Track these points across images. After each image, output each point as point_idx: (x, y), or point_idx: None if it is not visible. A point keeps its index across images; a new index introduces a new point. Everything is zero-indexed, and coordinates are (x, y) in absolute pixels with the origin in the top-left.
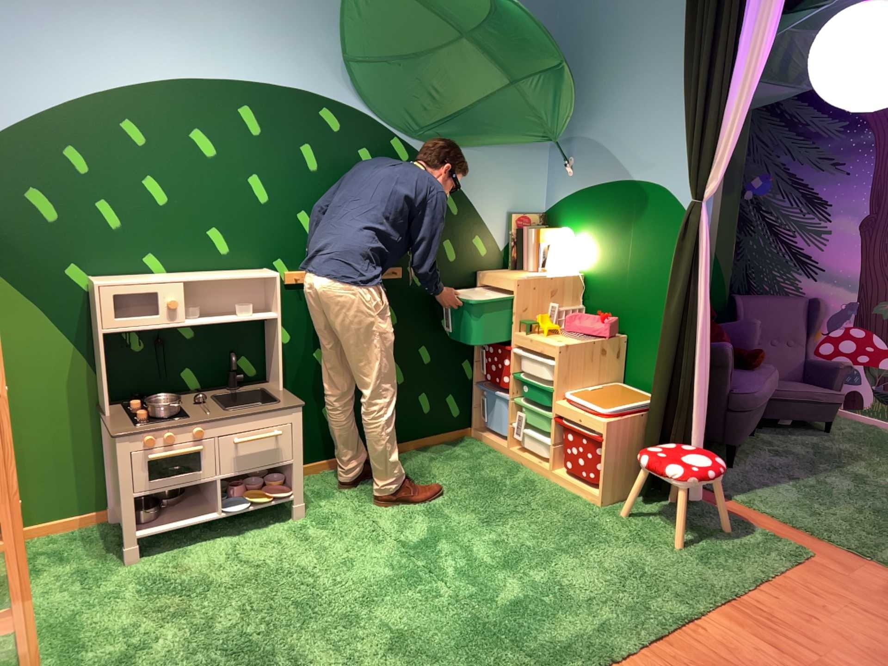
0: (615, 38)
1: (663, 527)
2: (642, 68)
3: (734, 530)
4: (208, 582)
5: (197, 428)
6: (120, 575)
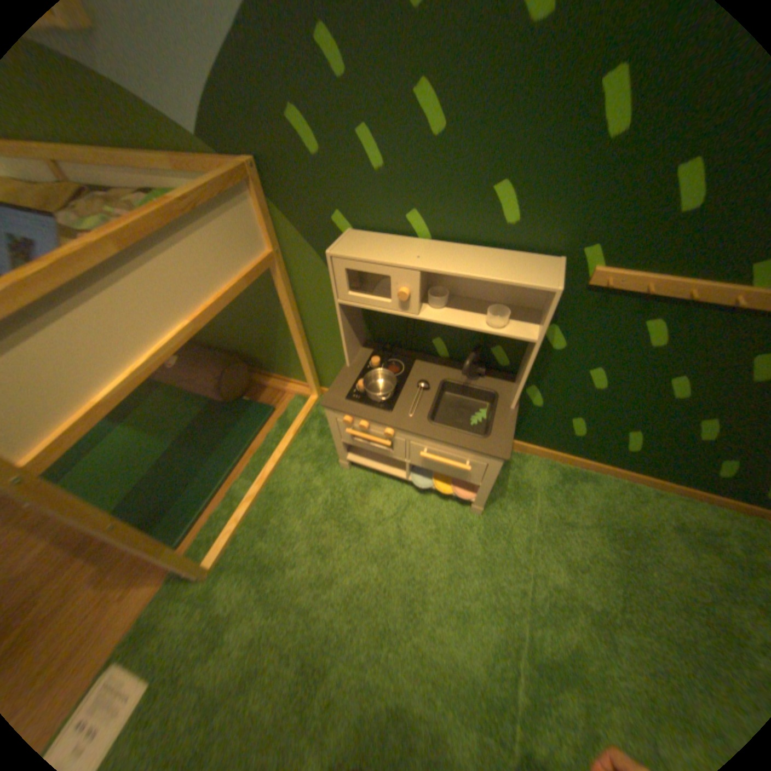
0: None
1: None
2: None
3: None
4: (364, 532)
5: (389, 429)
6: (332, 474)
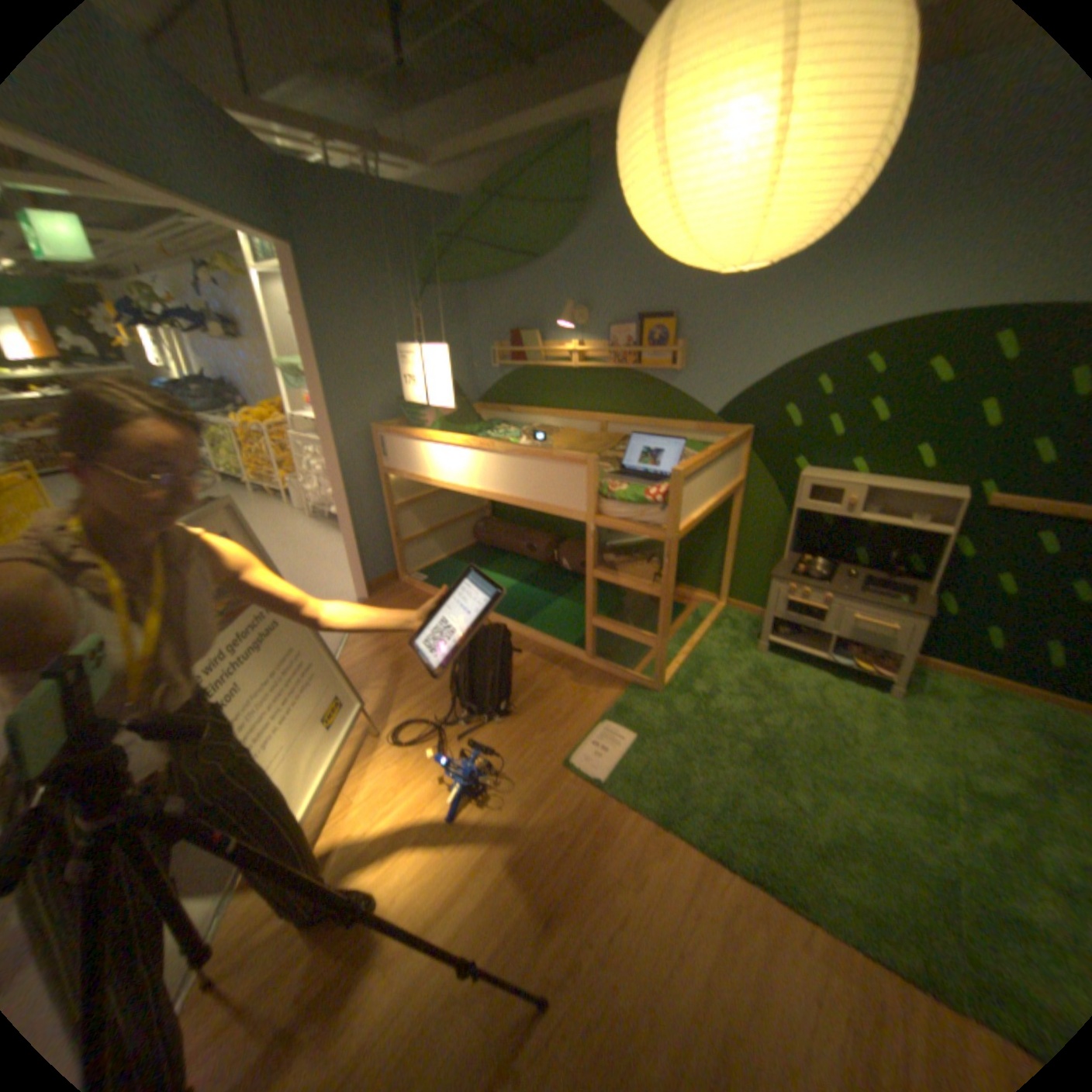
0: None
1: None
2: None
3: None
4: (788, 693)
5: (827, 595)
6: (749, 655)
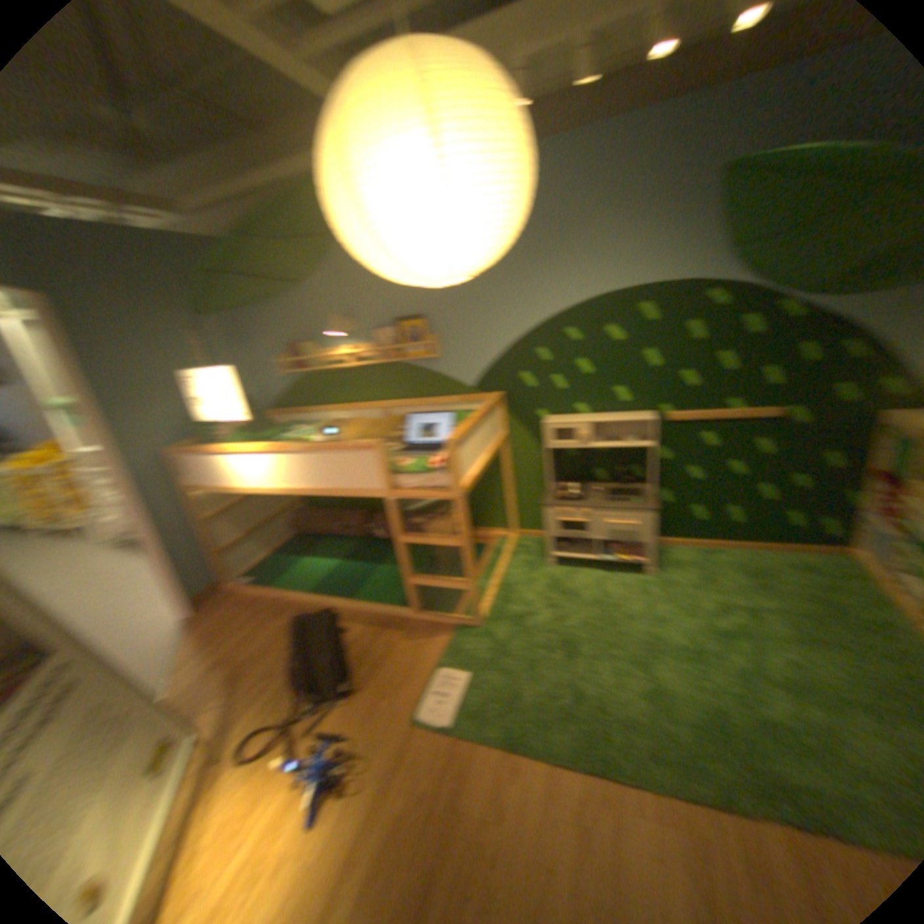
0: None
1: None
2: None
3: None
4: (576, 595)
5: (583, 510)
6: (541, 572)
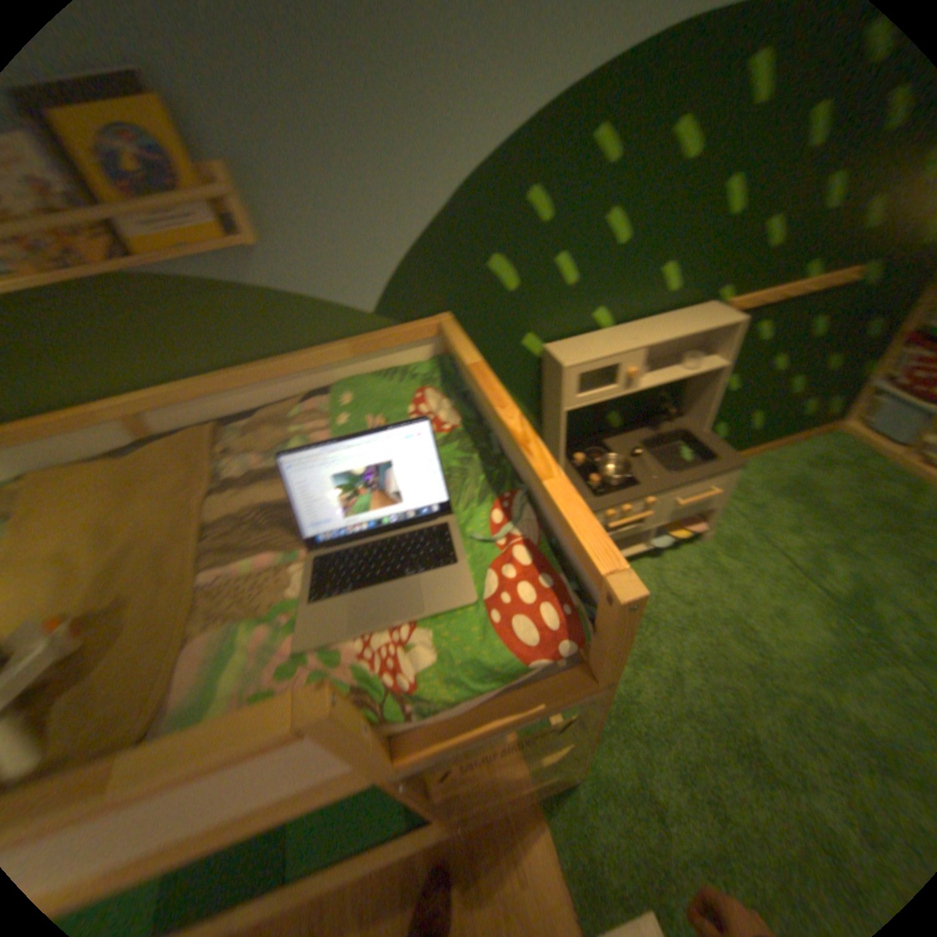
0: None
1: None
2: None
3: None
4: (653, 618)
5: (650, 498)
6: None
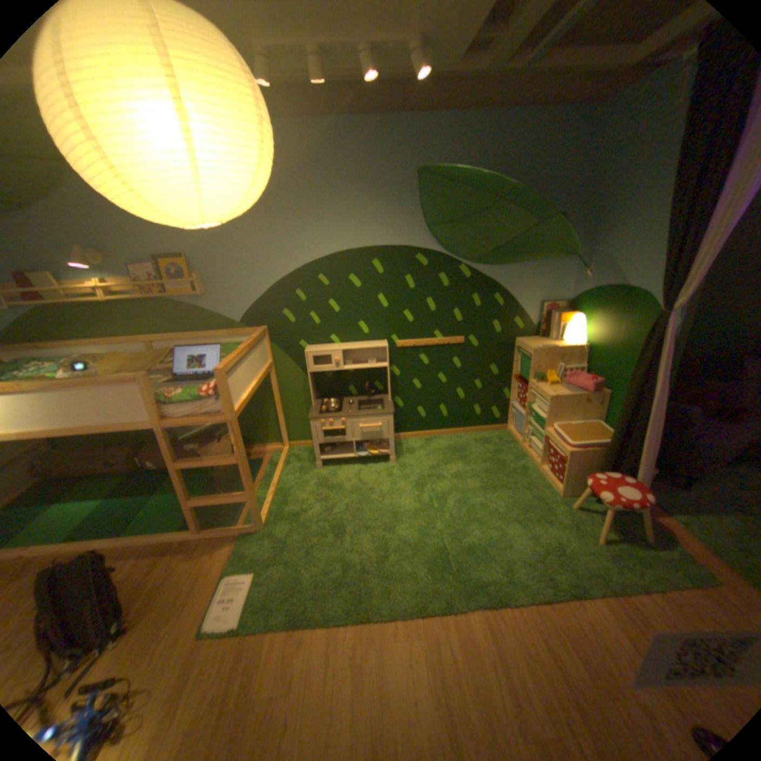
0: (630, 177)
1: (599, 525)
2: (647, 200)
3: (656, 544)
4: (342, 487)
5: (343, 419)
6: (313, 474)
